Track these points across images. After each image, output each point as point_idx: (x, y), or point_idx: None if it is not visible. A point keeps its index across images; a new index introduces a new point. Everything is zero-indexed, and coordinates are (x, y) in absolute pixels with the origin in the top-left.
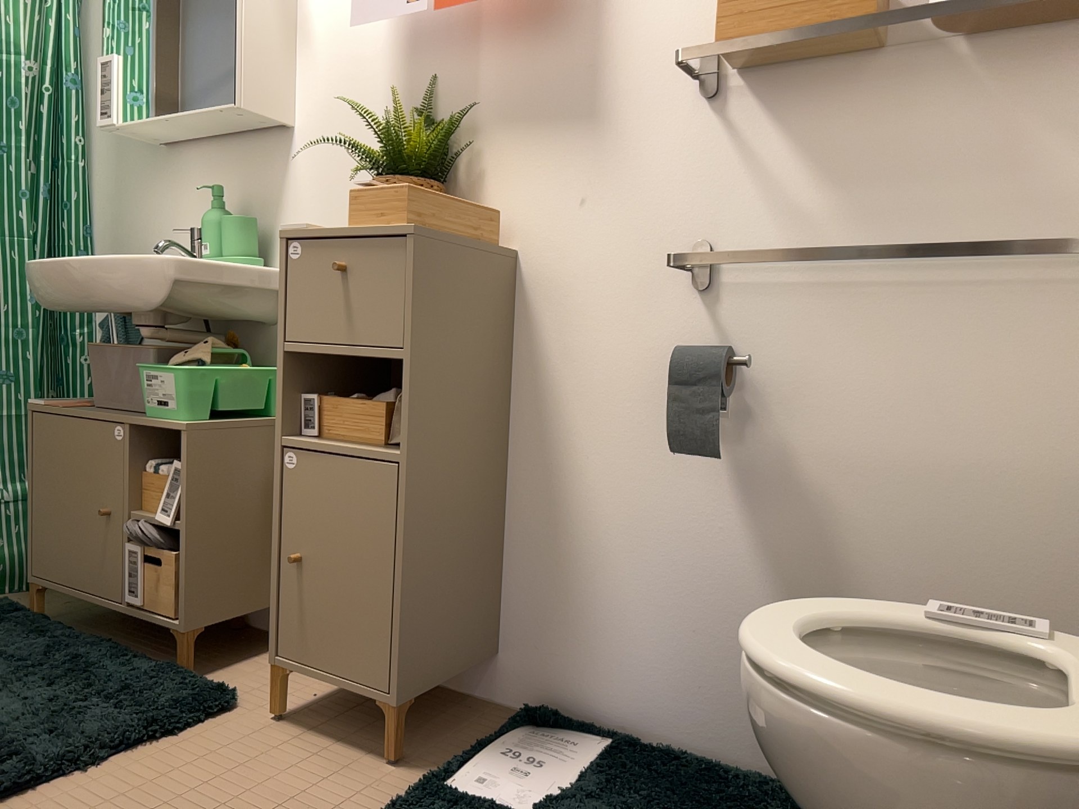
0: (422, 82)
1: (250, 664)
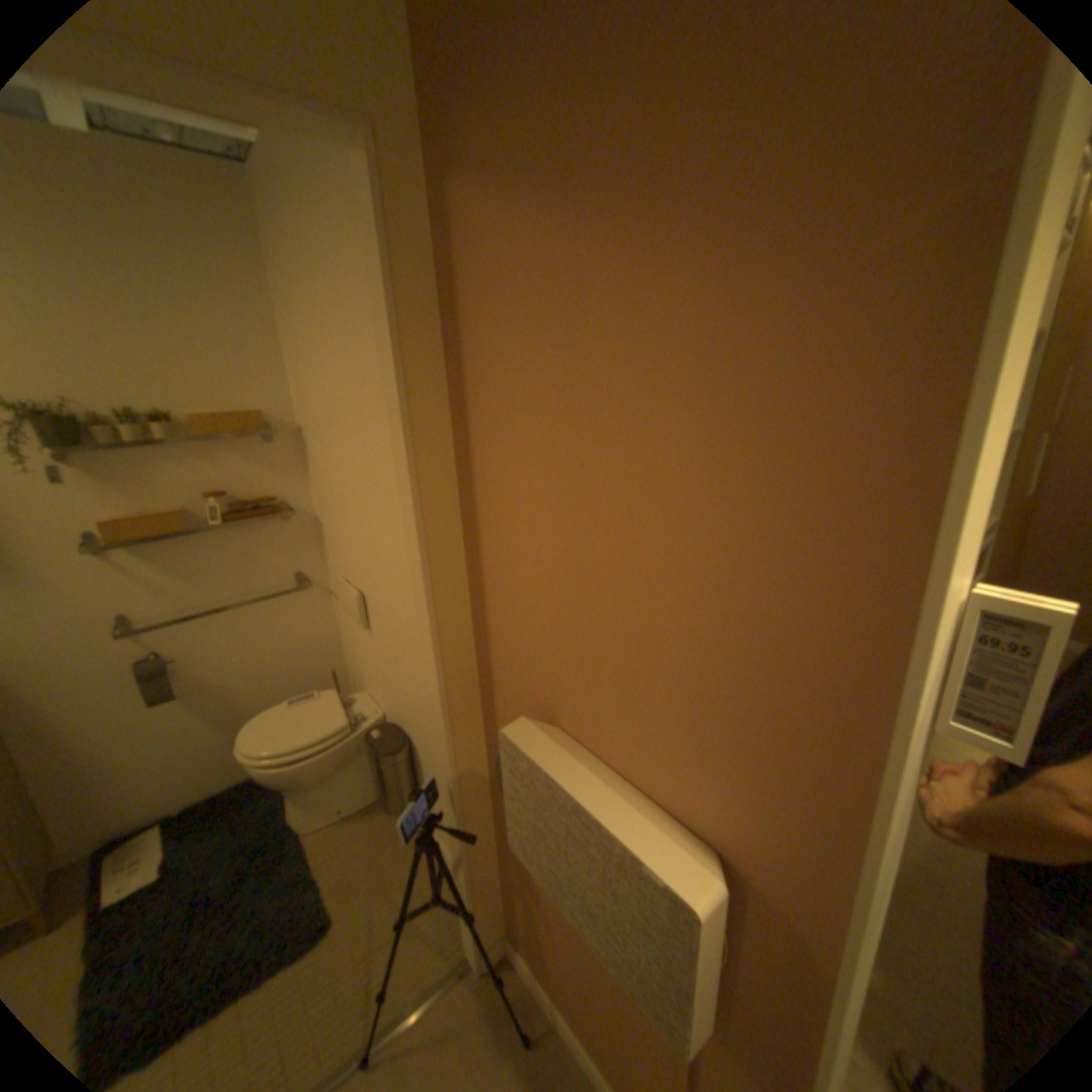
0: None
1: None
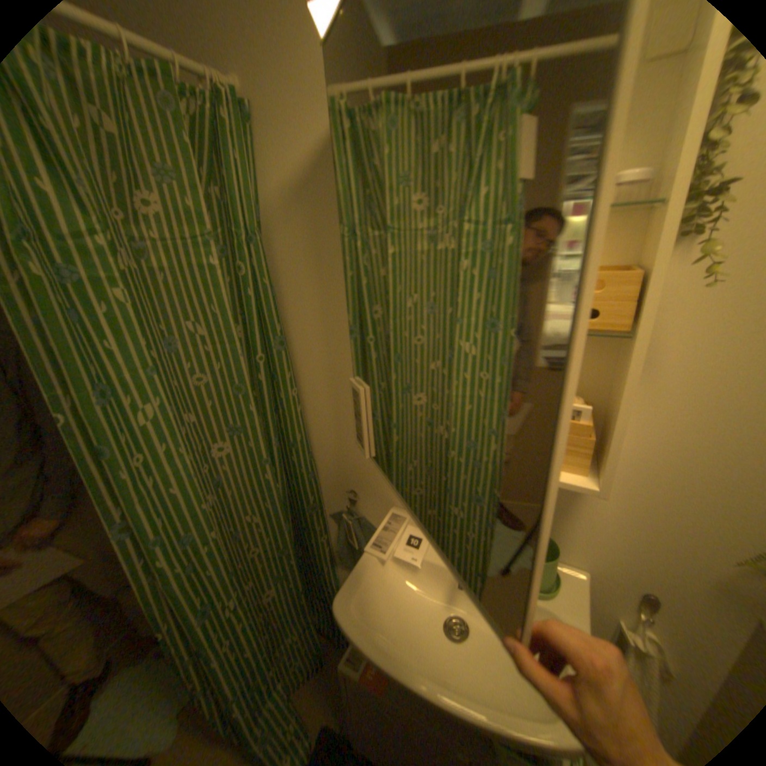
0: None
1: None
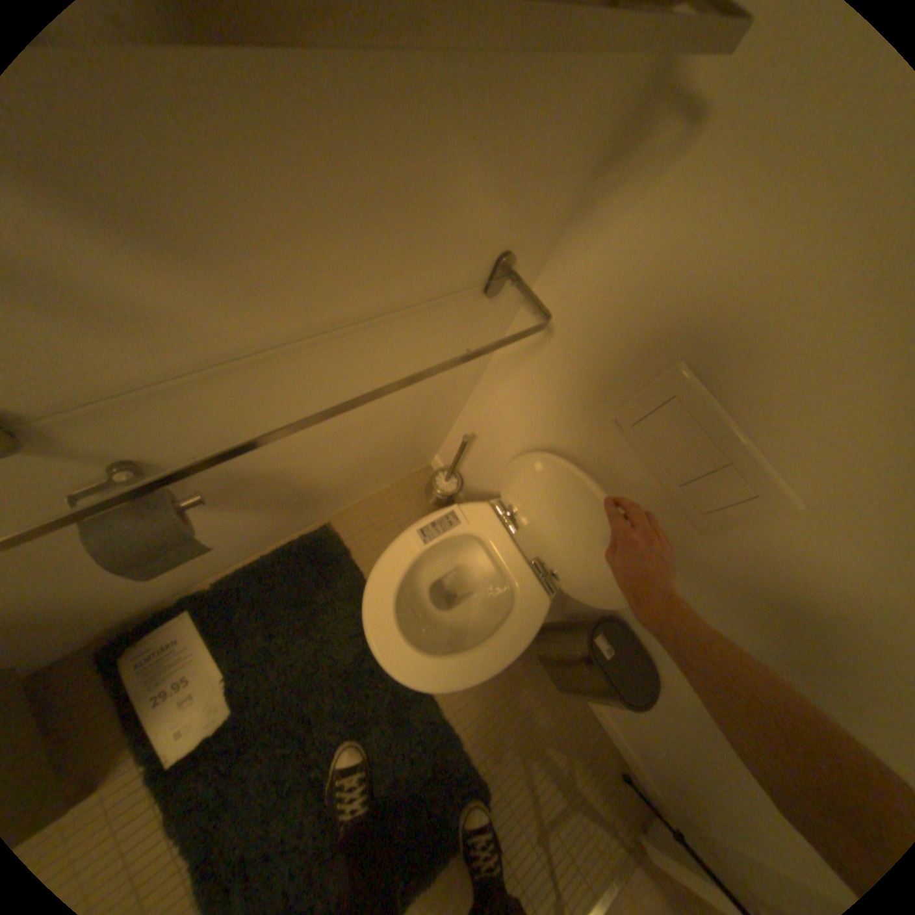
0: None
1: None
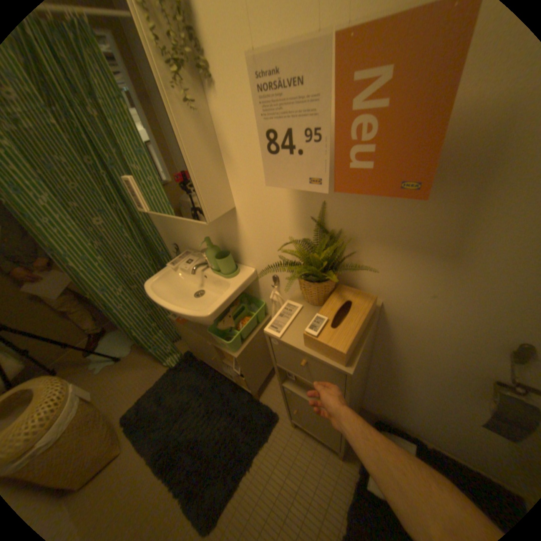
0: (315, 202)
1: (273, 385)
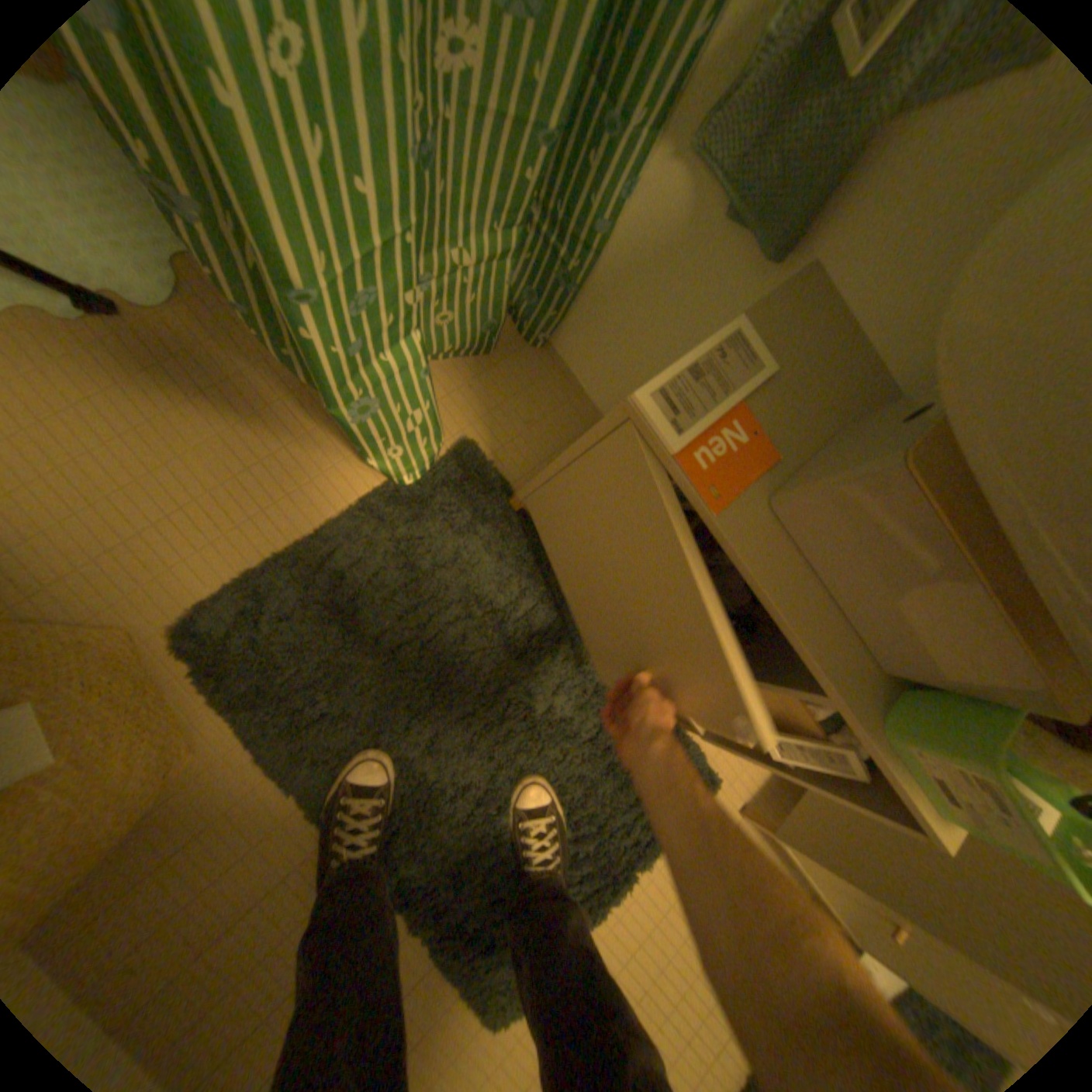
0: None
1: None
